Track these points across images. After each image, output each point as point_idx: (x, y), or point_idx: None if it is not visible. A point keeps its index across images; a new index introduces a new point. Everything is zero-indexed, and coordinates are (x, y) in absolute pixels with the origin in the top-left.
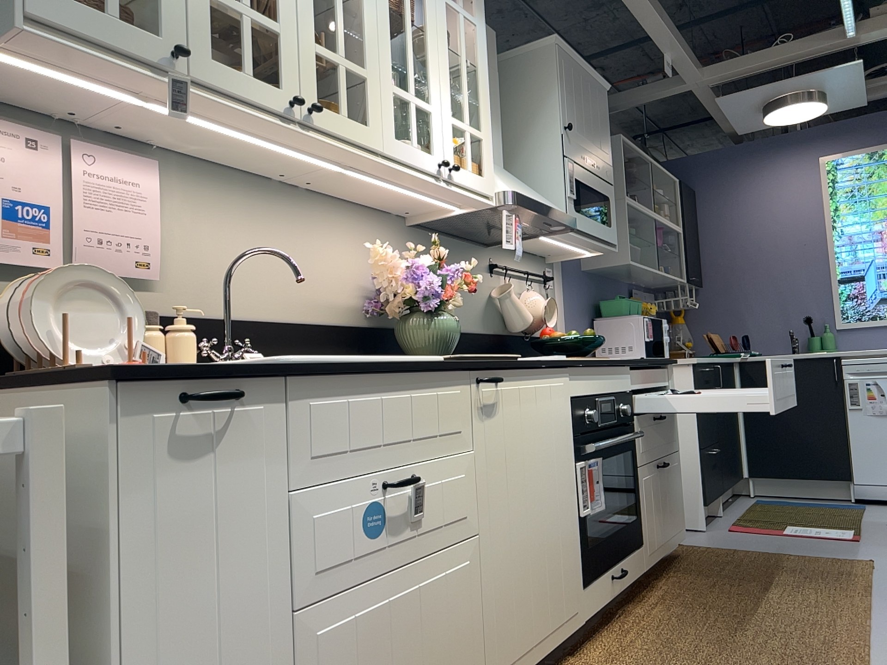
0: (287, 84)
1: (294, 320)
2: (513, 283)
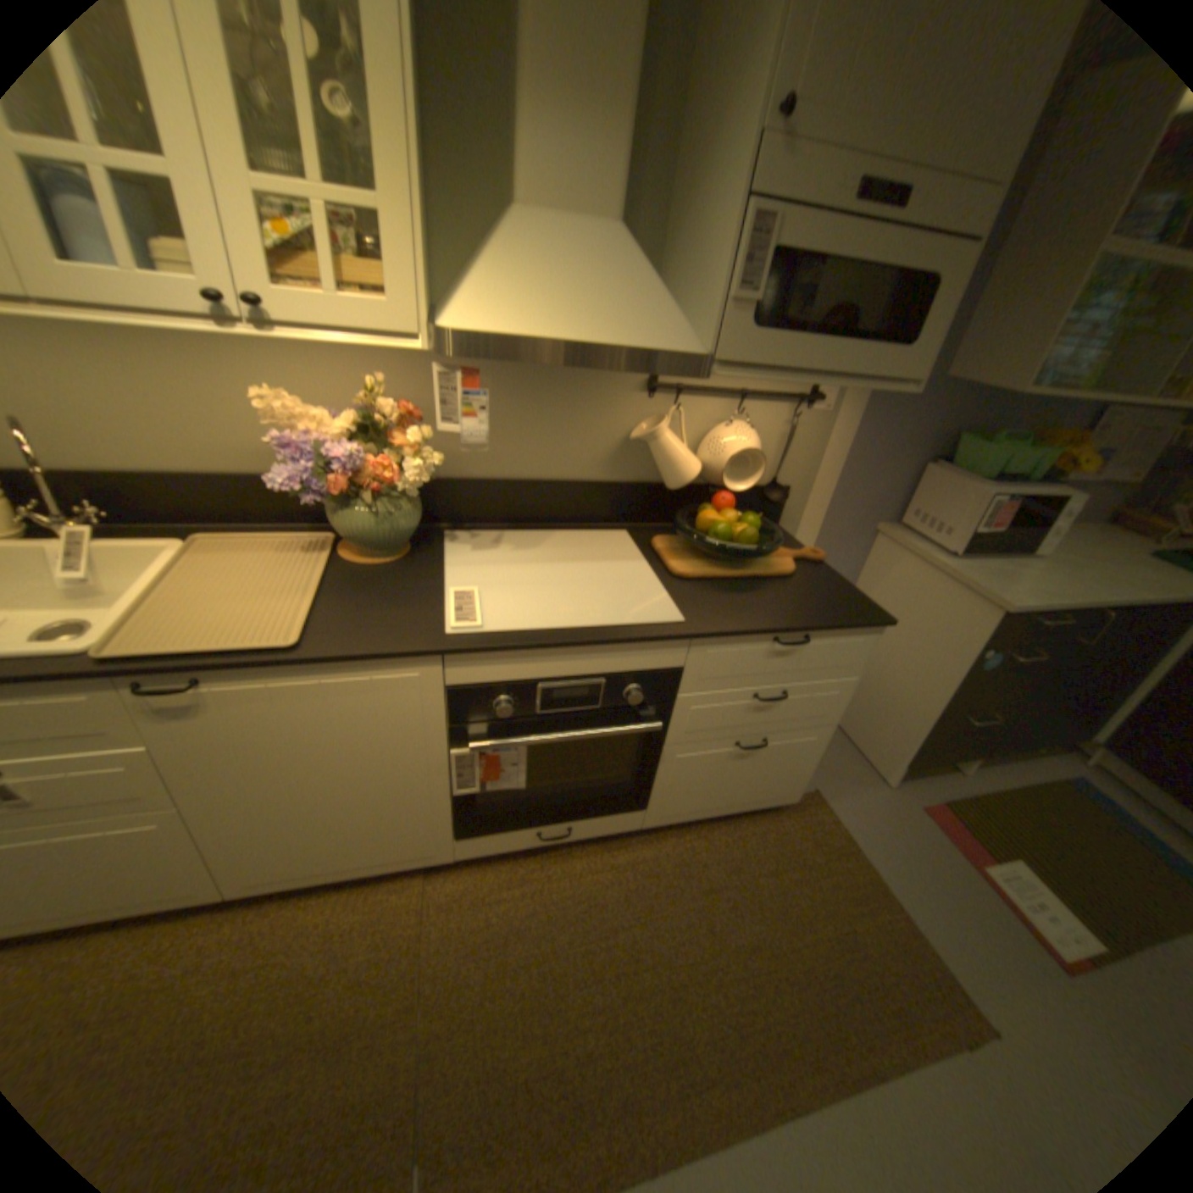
0: None
1: (207, 471)
2: (705, 407)
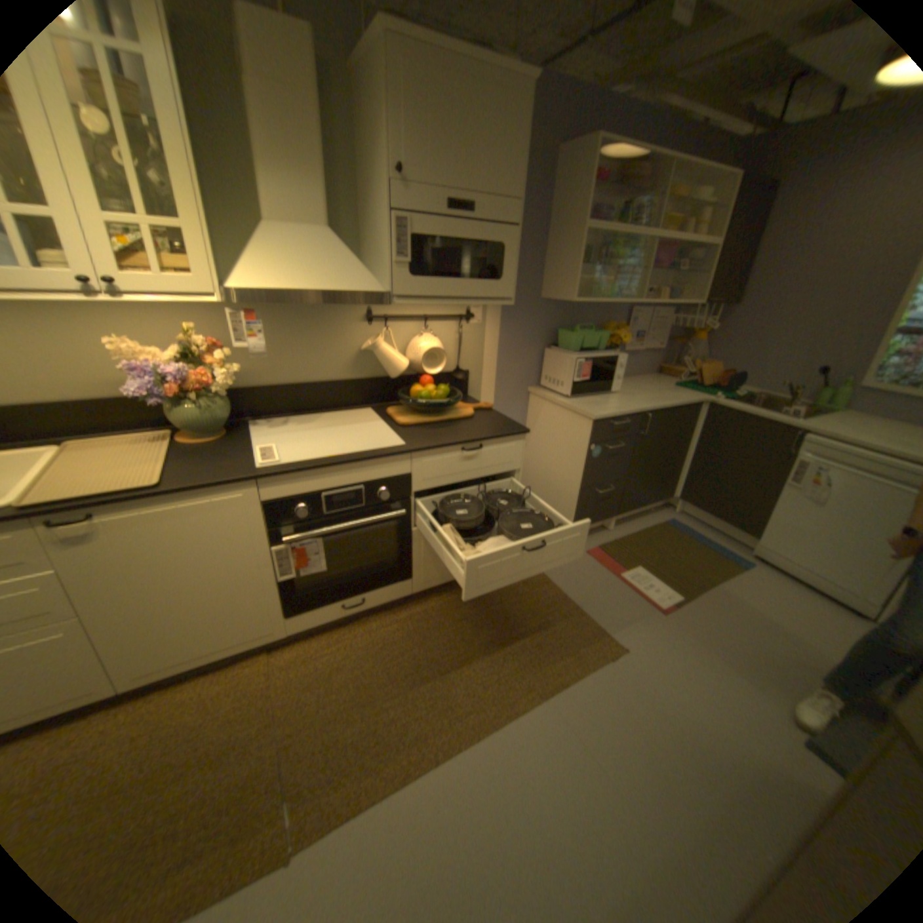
0: None
1: (71, 399)
2: (405, 327)
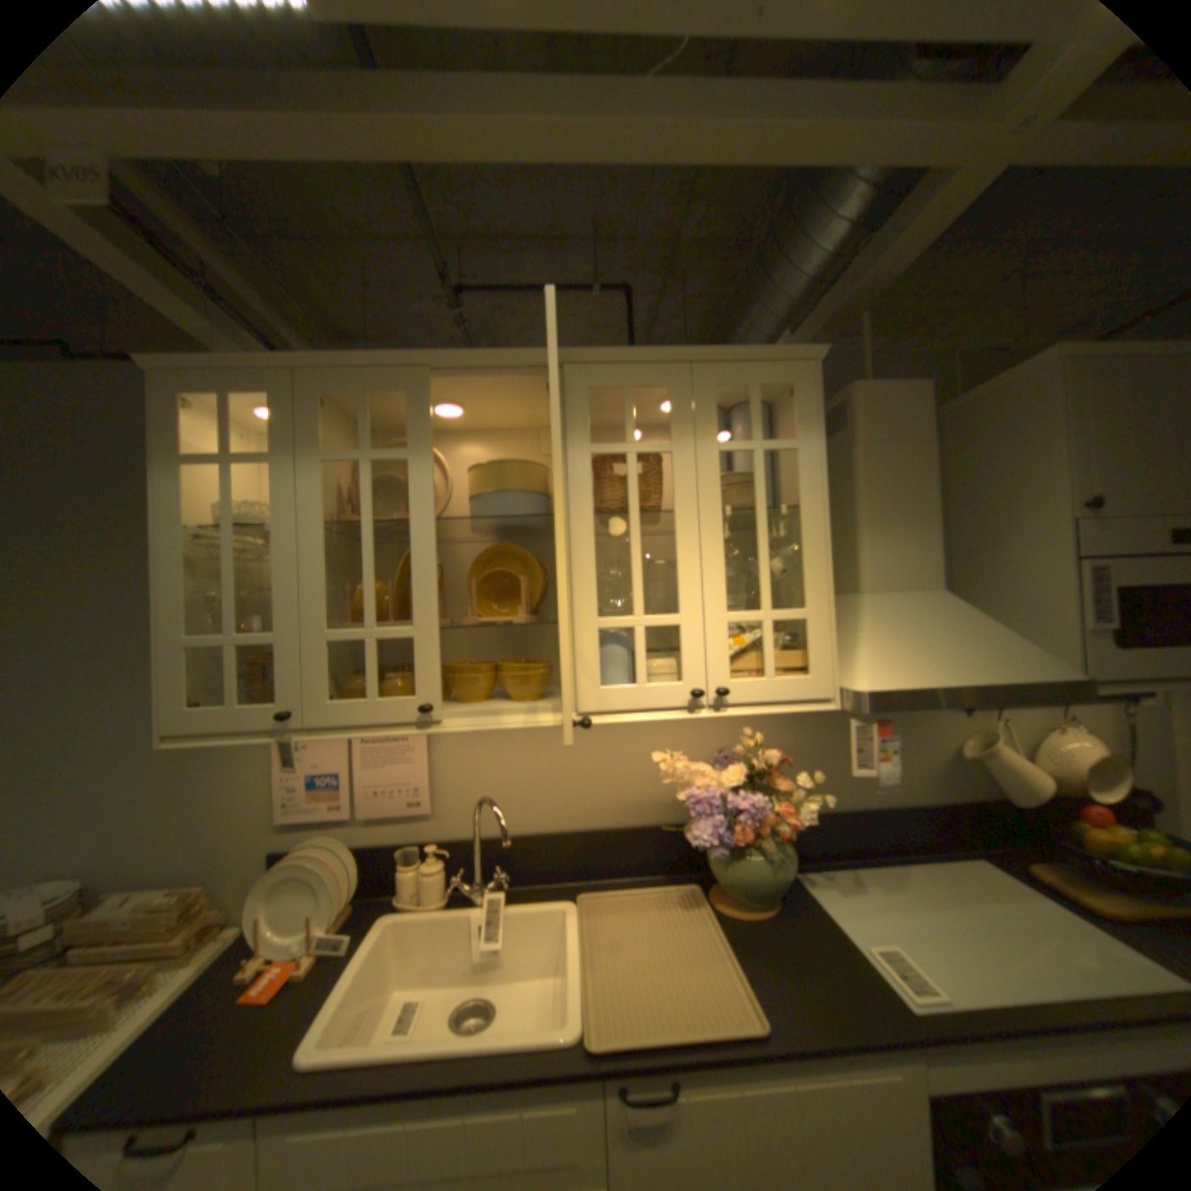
0: (424, 687)
1: (586, 829)
2: (1027, 719)
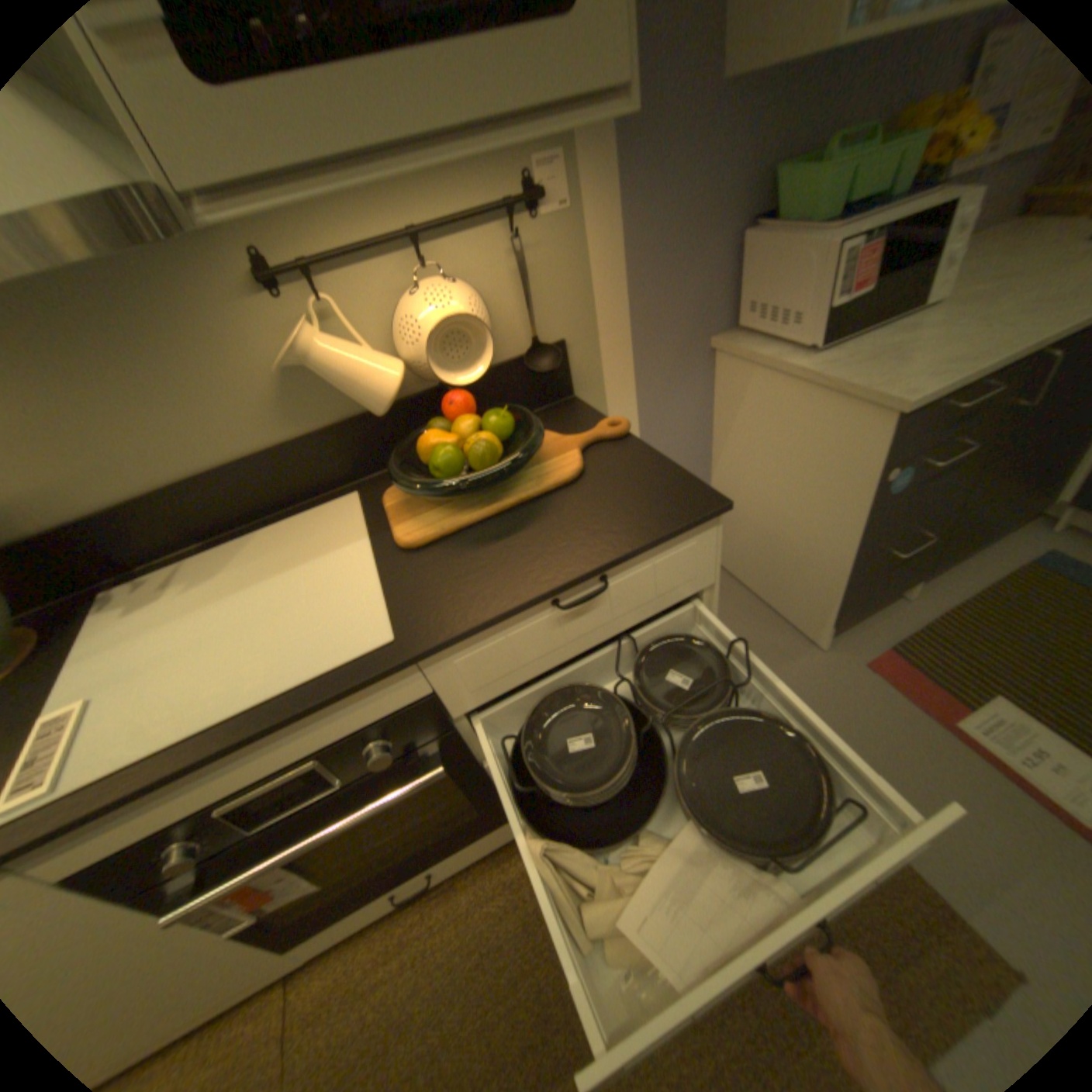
0: None
1: None
2: (371, 276)
